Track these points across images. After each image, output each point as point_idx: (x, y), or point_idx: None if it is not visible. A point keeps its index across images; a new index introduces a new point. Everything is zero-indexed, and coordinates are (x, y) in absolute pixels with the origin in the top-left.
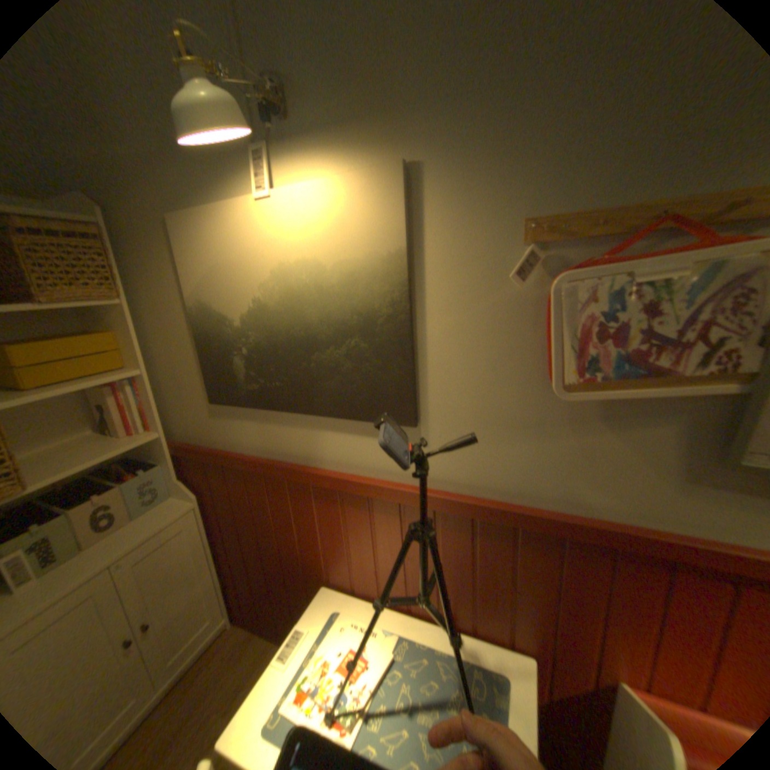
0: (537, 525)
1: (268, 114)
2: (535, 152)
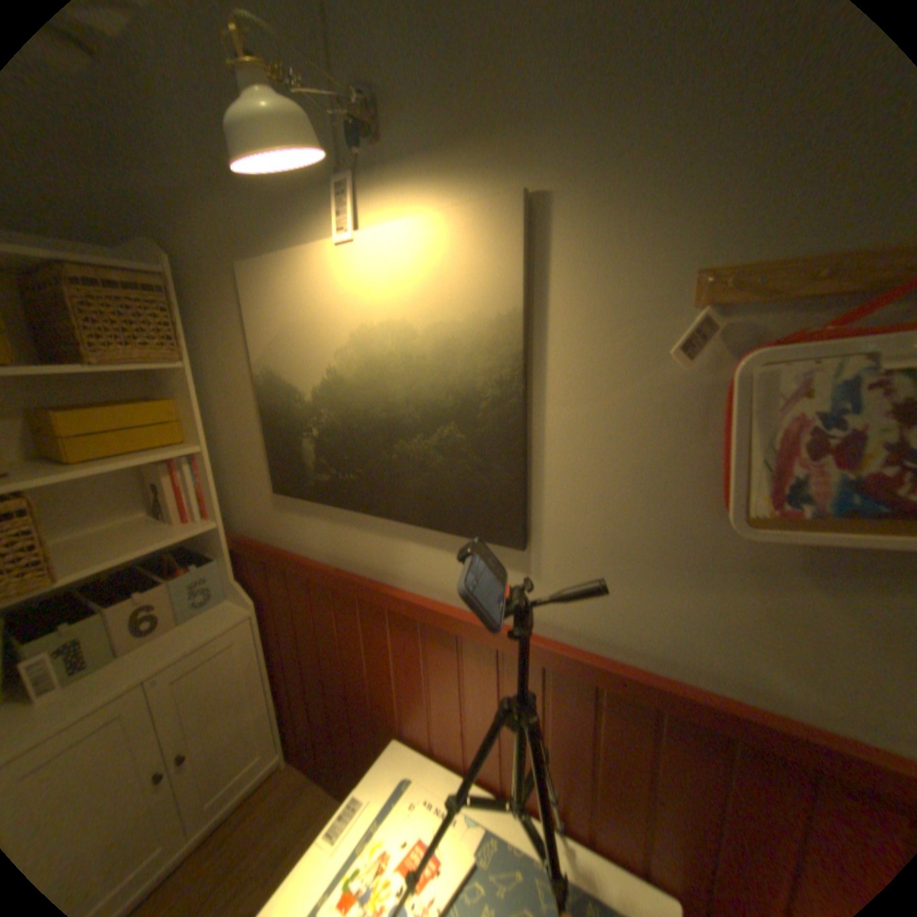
0: (694, 713)
1: (356, 136)
2: (719, 171)
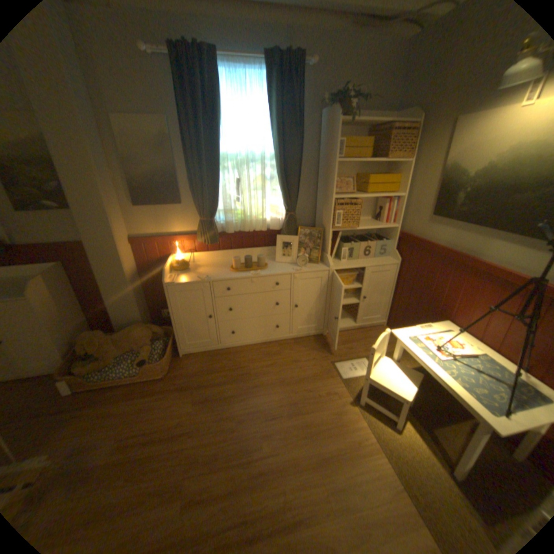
0: None
1: None
2: None
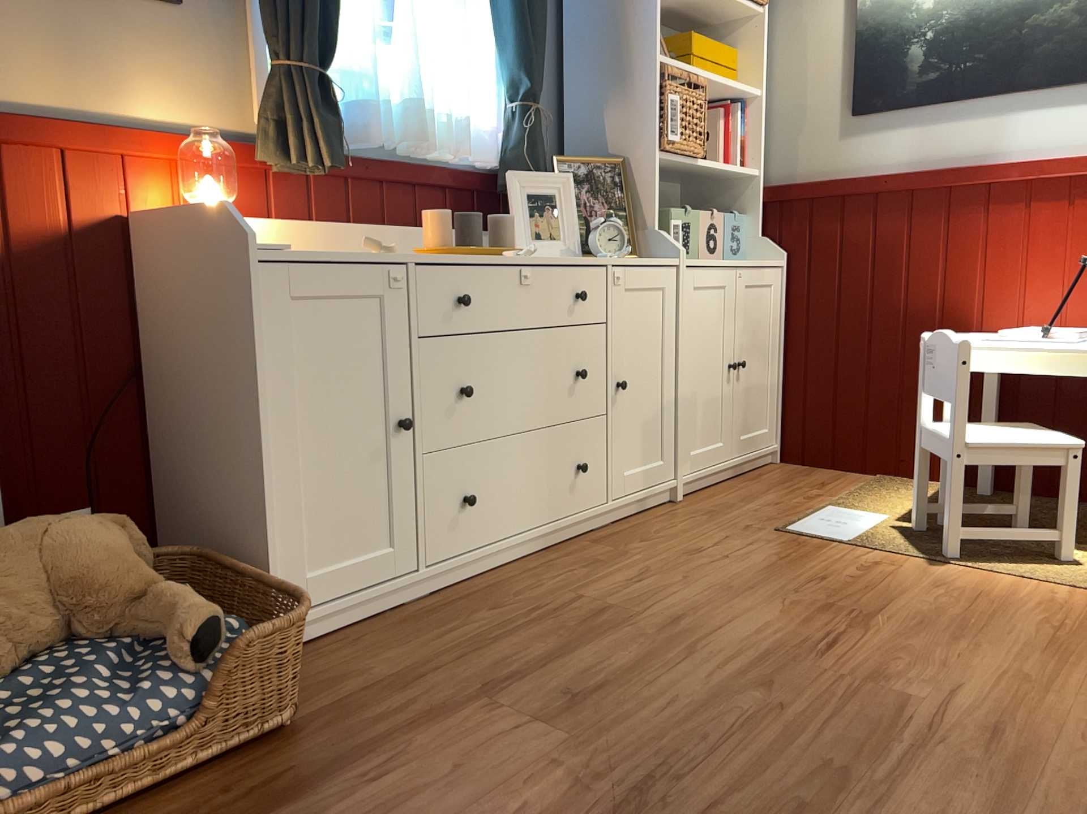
0: None
1: None
2: None
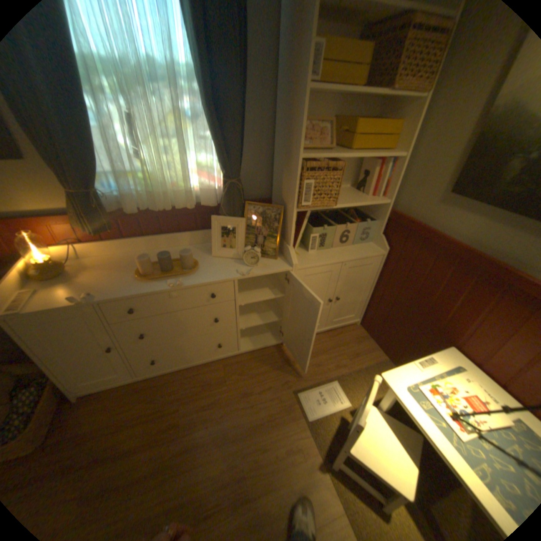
0: None
1: None
2: None
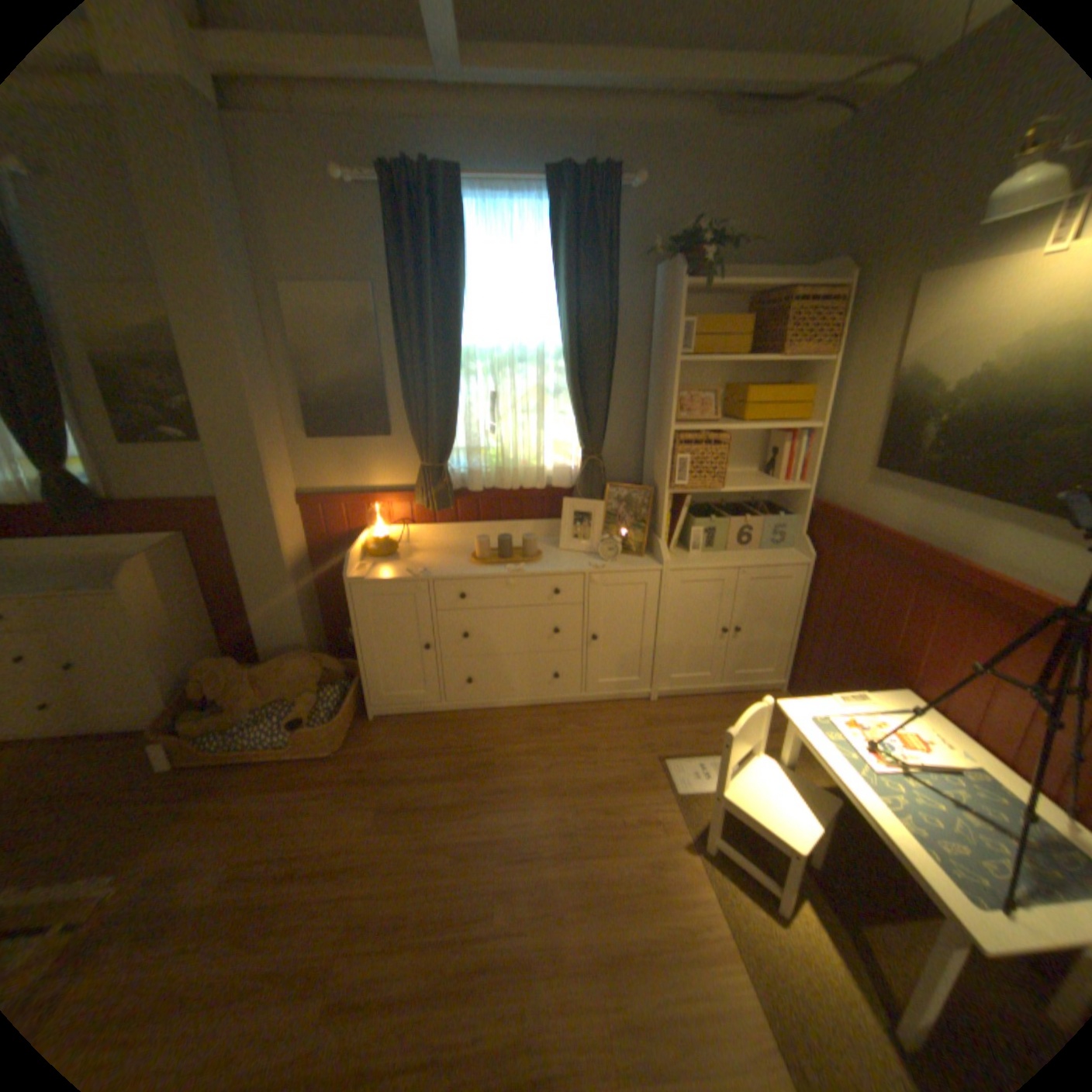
0: None
1: None
2: None
